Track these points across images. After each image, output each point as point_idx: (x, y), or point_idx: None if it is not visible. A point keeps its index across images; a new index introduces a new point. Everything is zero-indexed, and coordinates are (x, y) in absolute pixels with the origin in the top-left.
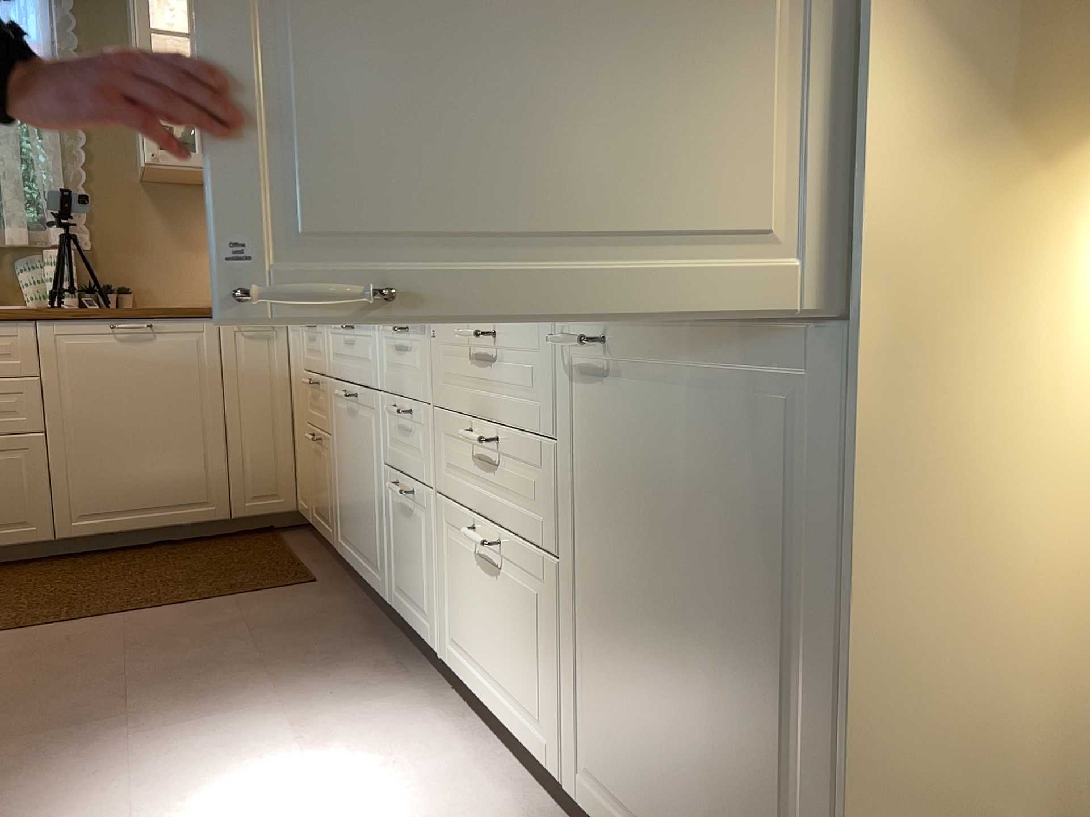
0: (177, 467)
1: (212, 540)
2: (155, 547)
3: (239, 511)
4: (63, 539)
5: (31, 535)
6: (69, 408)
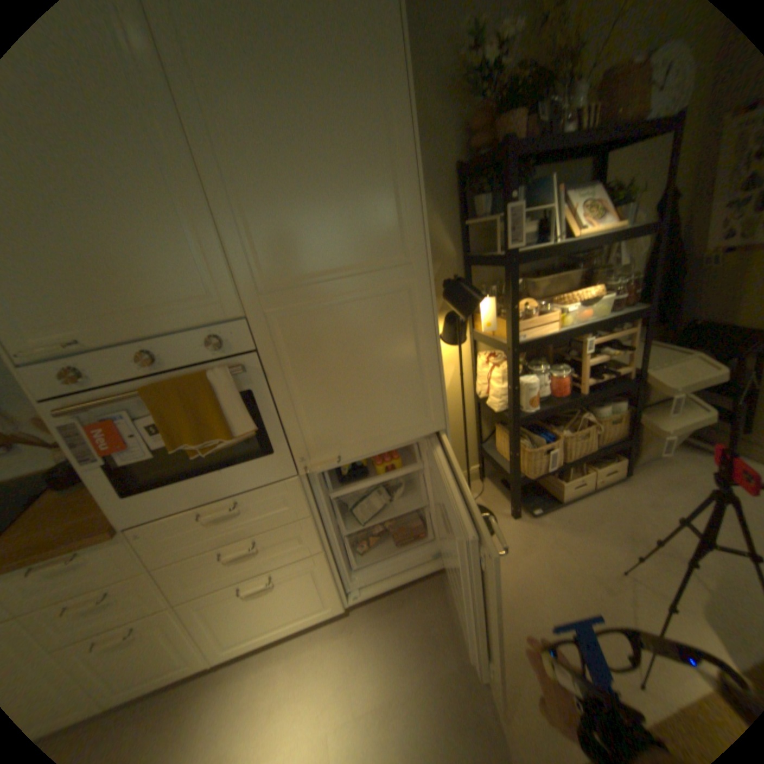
0: None
1: None
2: None
3: None
4: None
5: None
6: None
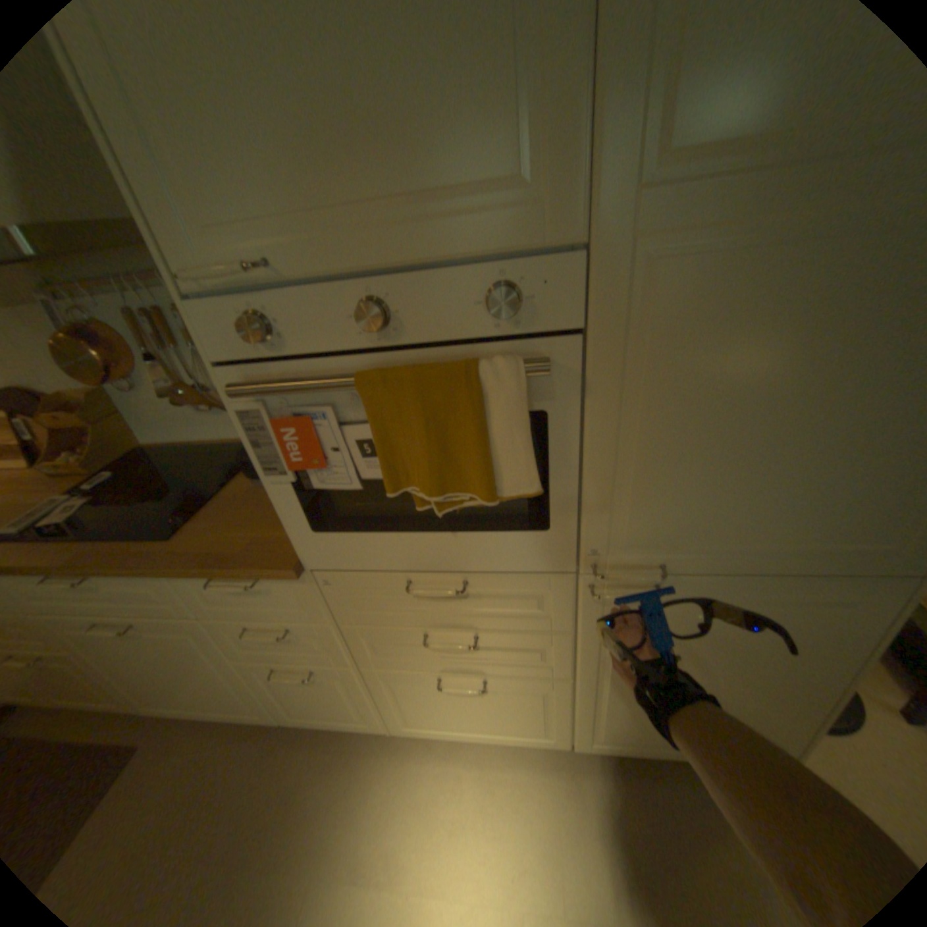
0: None
1: None
2: None
3: None
4: None
5: None
6: None
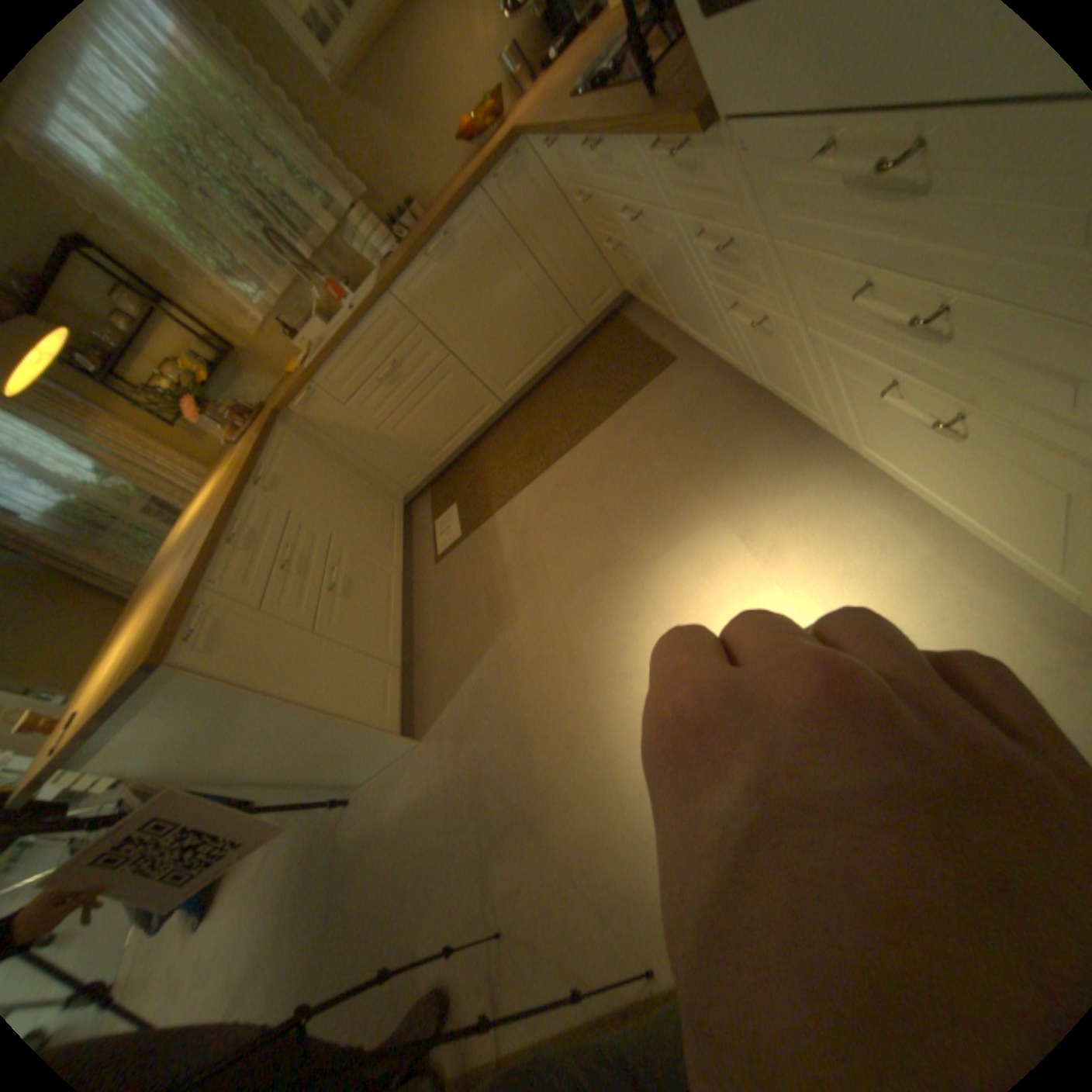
0: (534, 317)
1: (584, 344)
2: (555, 370)
3: (588, 317)
4: (508, 400)
5: (492, 409)
6: (451, 328)
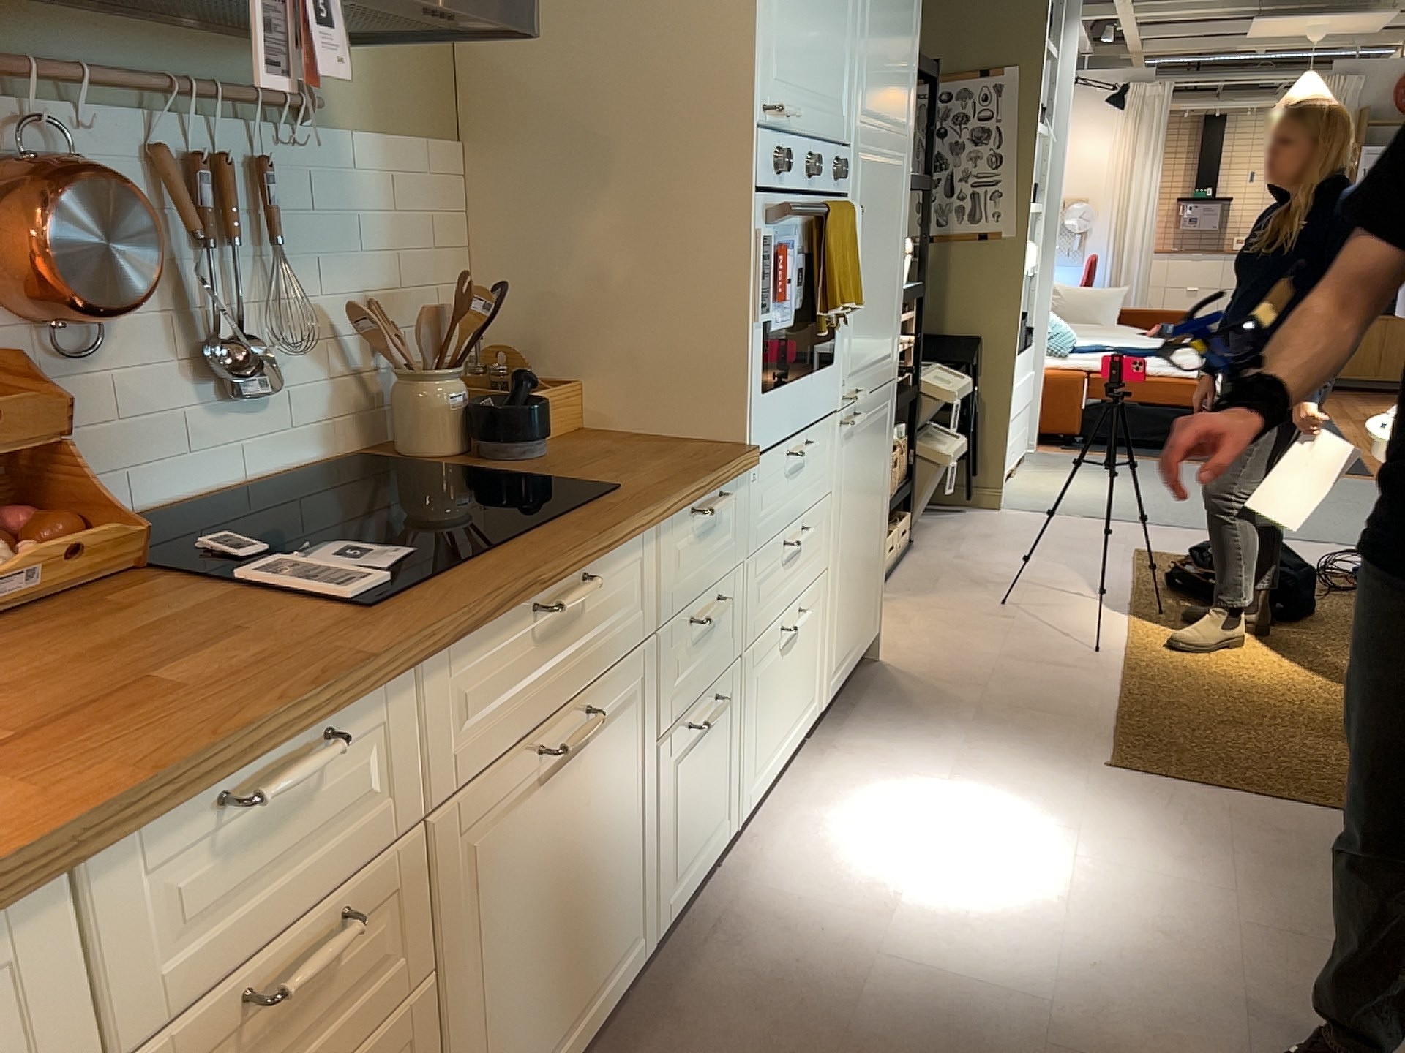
0: None
1: None
2: None
3: None
4: None
5: None
6: None
